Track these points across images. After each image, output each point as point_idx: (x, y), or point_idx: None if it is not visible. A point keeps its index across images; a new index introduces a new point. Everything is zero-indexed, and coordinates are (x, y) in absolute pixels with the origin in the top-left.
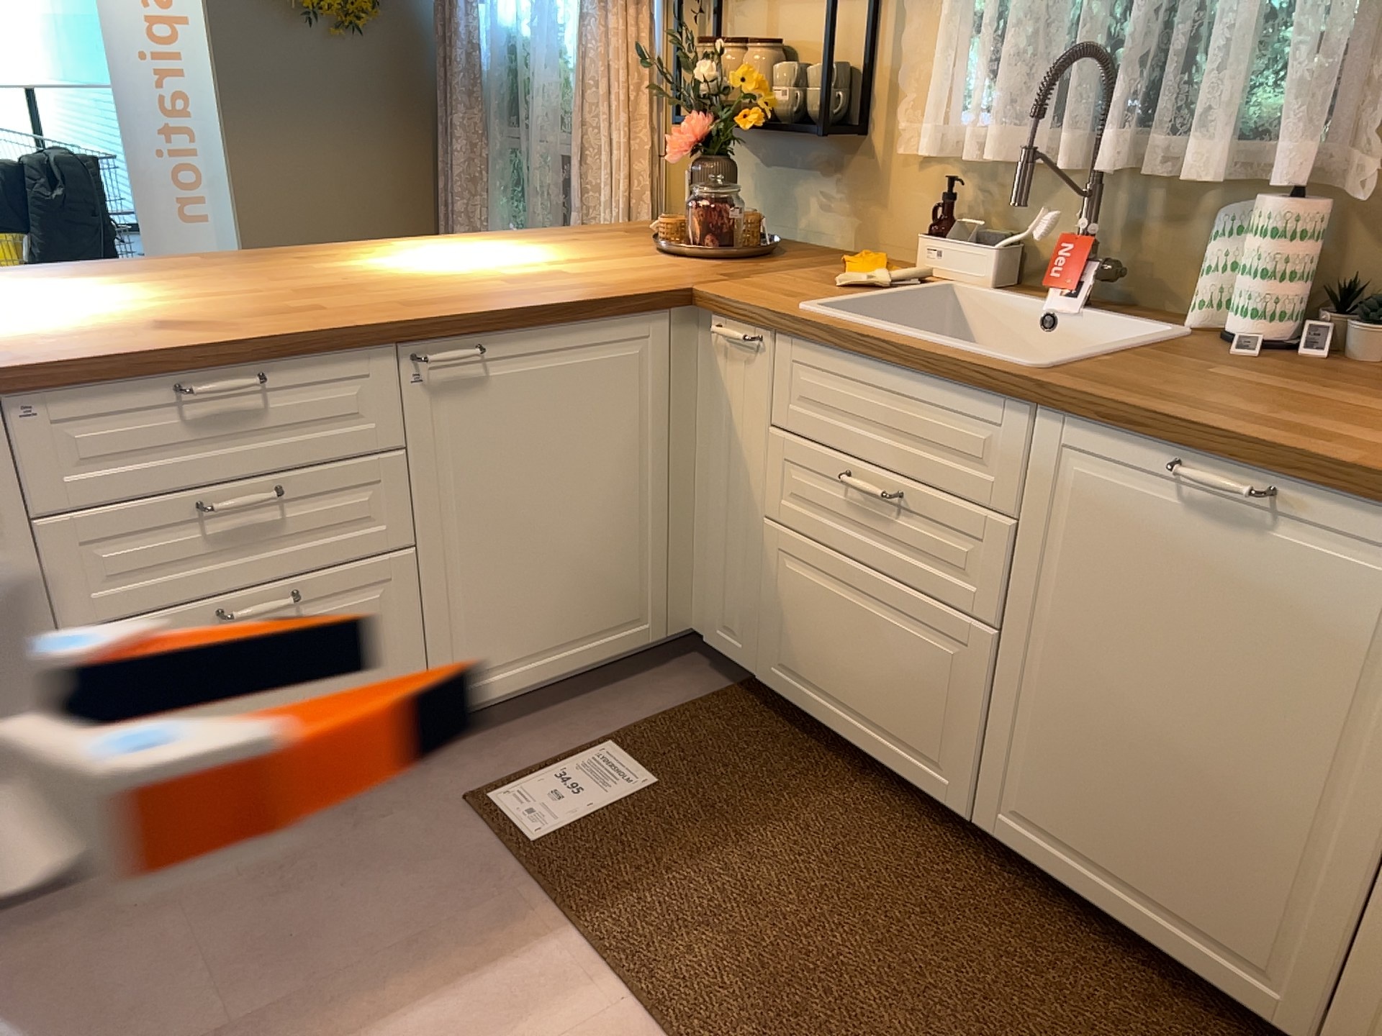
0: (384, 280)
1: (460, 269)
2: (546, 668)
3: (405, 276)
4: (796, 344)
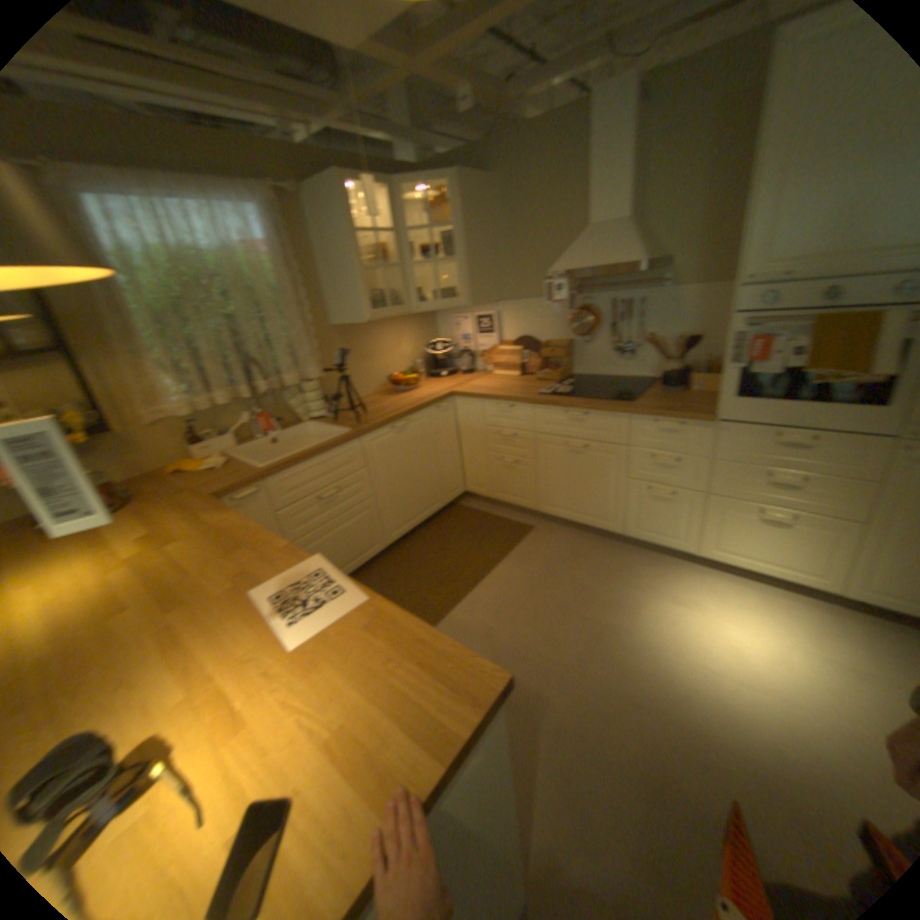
0: (129, 597)
1: (95, 583)
2: None
3: (120, 594)
4: (272, 480)
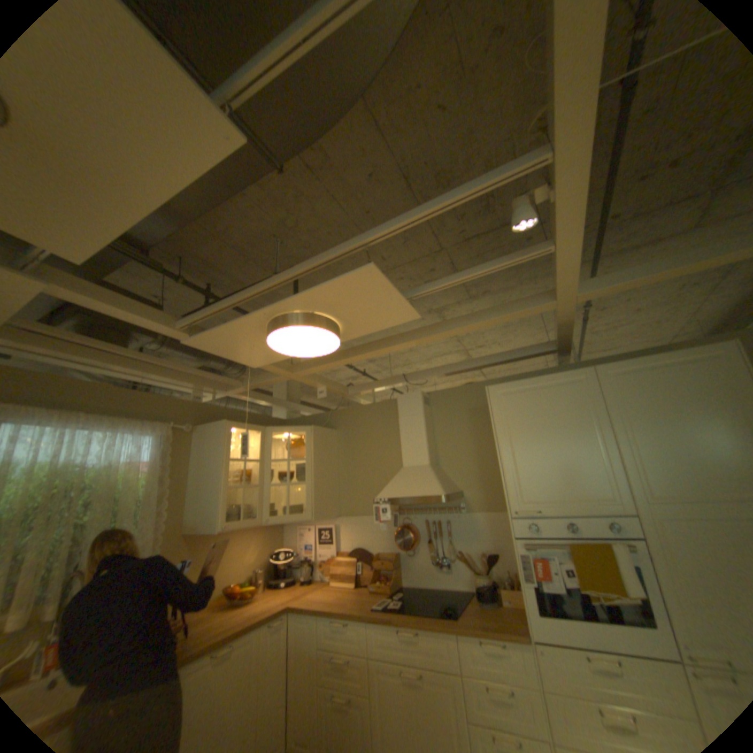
0: None
1: None
2: None
3: None
4: None
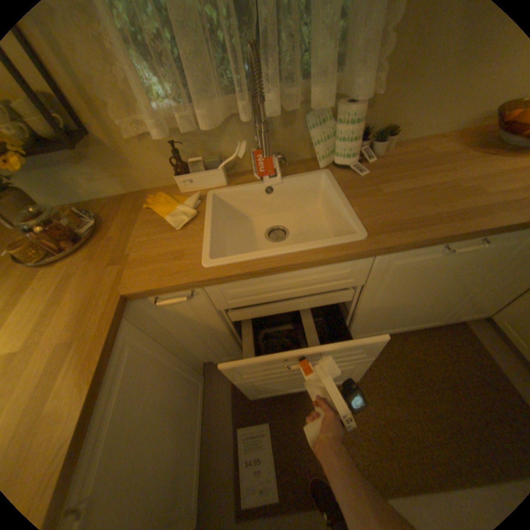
0: None
1: None
2: (197, 447)
3: None
4: (220, 283)
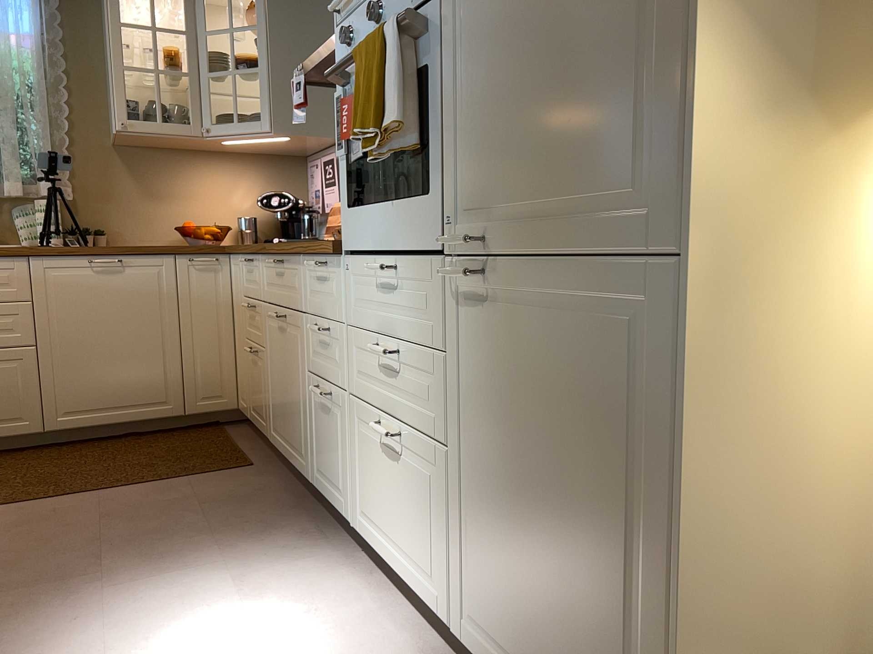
0: None
1: None
2: None
3: None
4: None
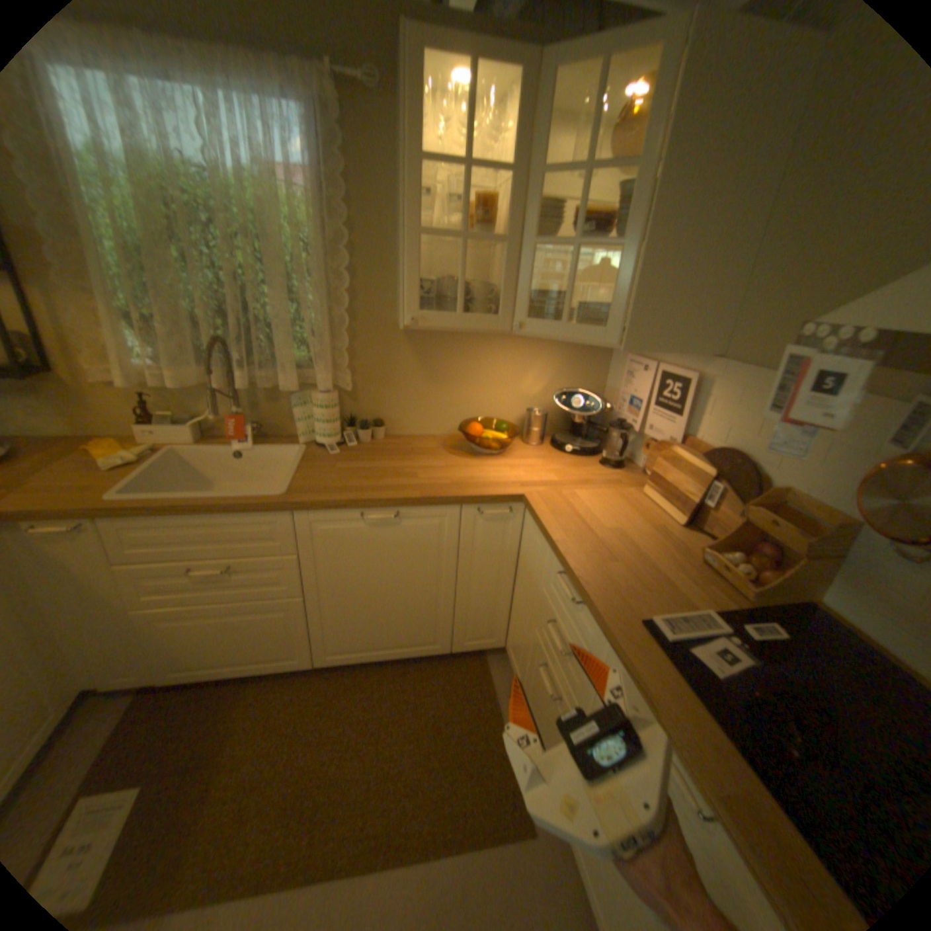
0: None
1: None
2: None
3: None
4: (116, 521)
